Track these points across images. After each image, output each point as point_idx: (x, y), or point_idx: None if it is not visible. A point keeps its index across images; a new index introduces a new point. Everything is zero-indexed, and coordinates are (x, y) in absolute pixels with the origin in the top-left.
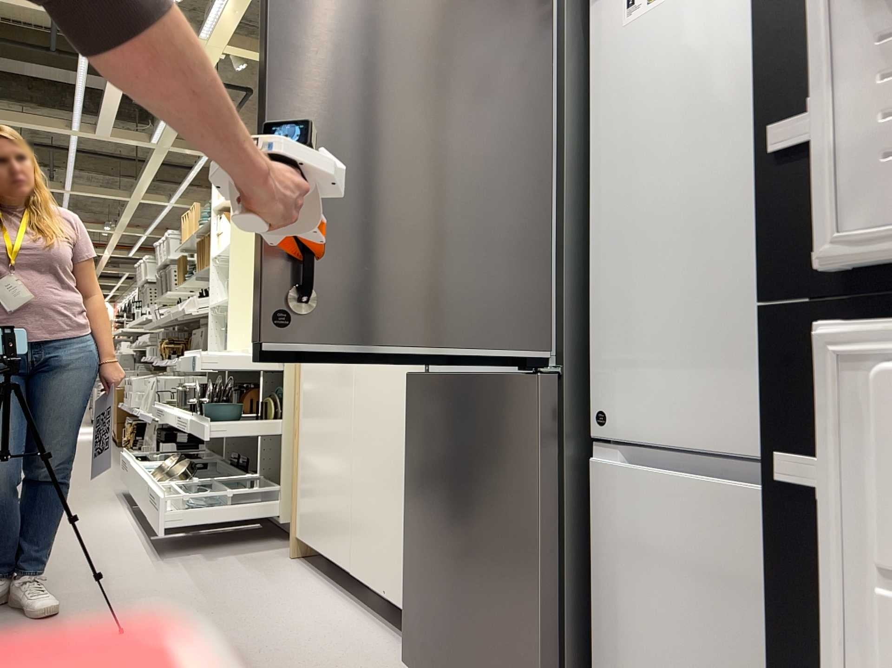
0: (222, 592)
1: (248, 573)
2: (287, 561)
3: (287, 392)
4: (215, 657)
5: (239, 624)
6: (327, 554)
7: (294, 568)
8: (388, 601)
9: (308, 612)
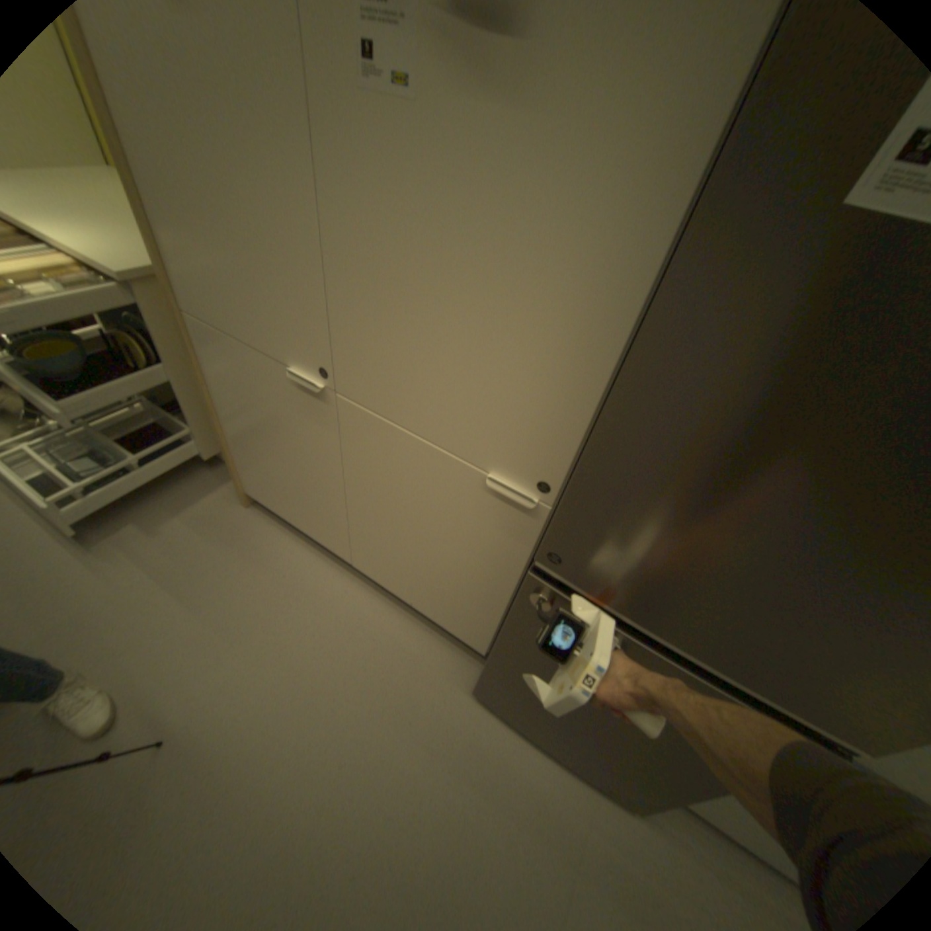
0: (214, 602)
1: (218, 551)
2: (244, 512)
3: (158, 332)
4: (294, 736)
5: (276, 659)
6: (309, 533)
7: (261, 526)
8: (416, 607)
9: (327, 609)
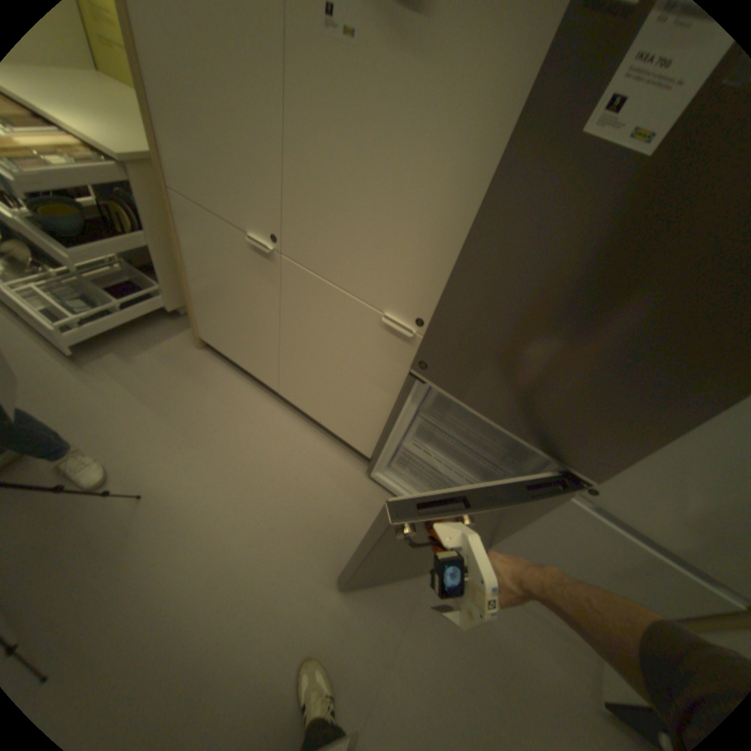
0: (176, 411)
1: (179, 378)
2: (198, 353)
3: (143, 206)
4: (234, 500)
5: (222, 452)
6: (248, 369)
7: (211, 363)
8: (324, 425)
9: (259, 423)
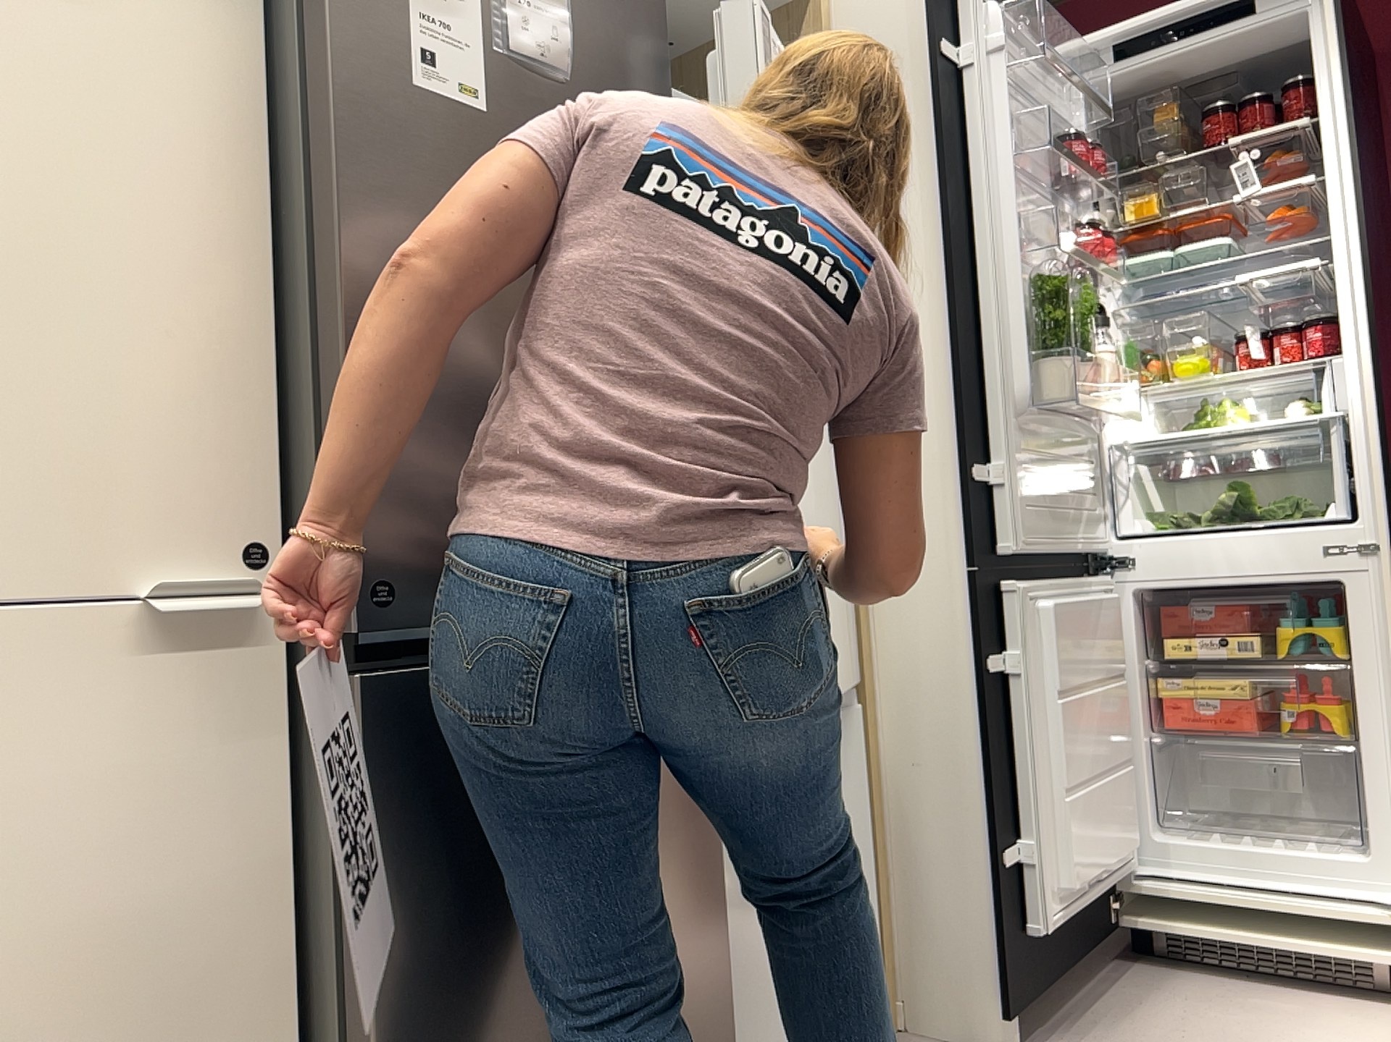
0: None
1: None
2: None
3: None
4: None
5: None
6: None
7: None
8: None
9: None
